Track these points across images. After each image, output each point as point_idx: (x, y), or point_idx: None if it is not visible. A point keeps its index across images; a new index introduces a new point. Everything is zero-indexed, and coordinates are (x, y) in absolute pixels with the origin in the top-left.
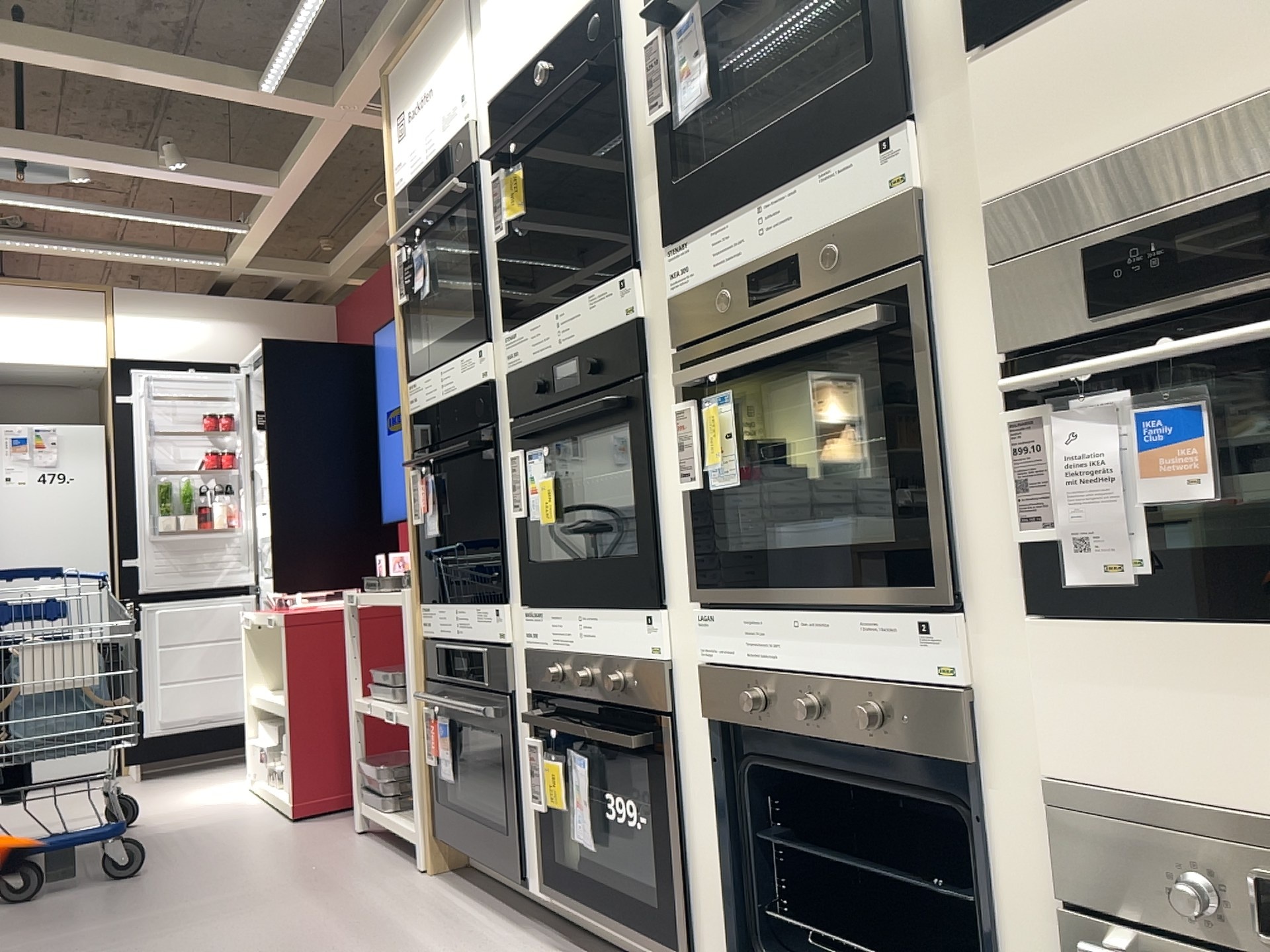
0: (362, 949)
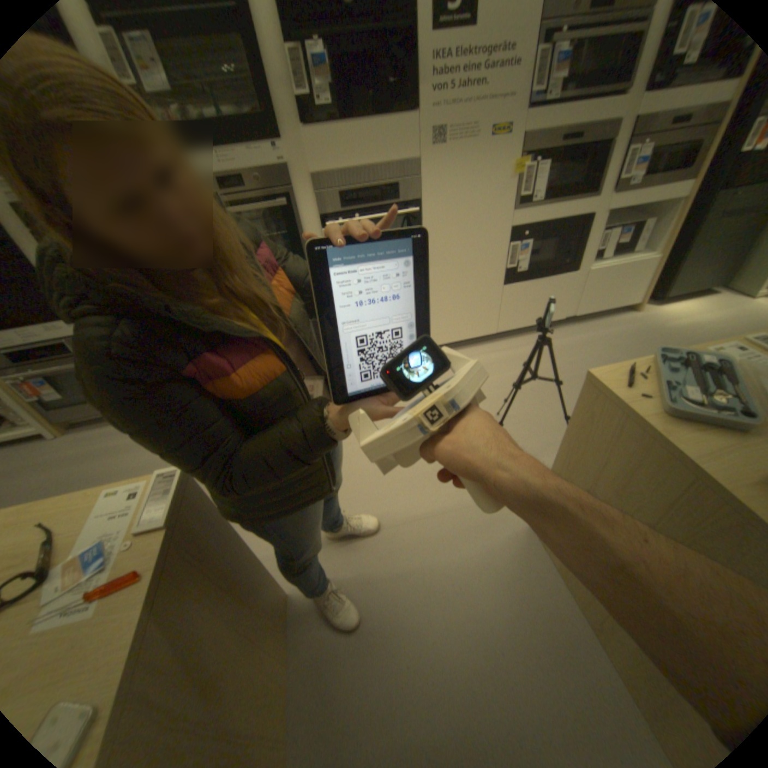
0: (98, 462)
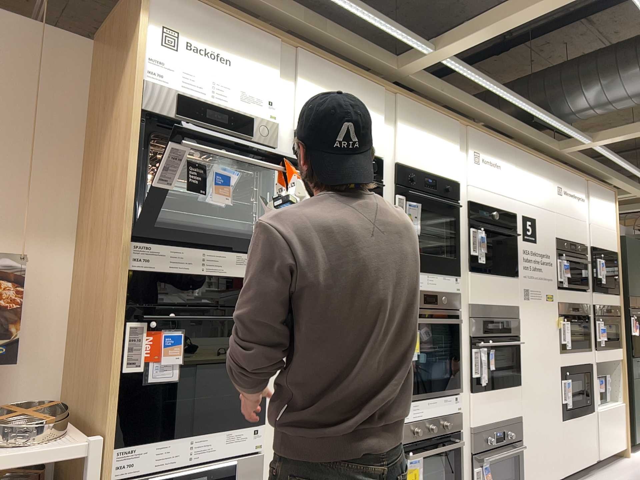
0: None
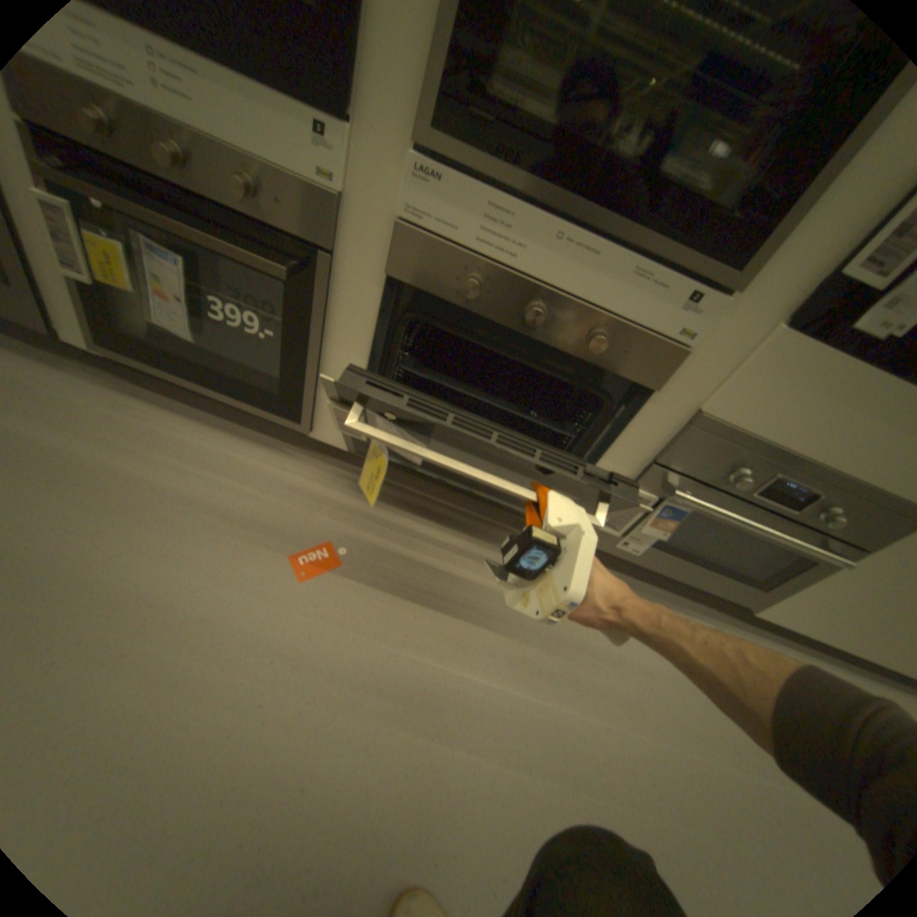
0: None
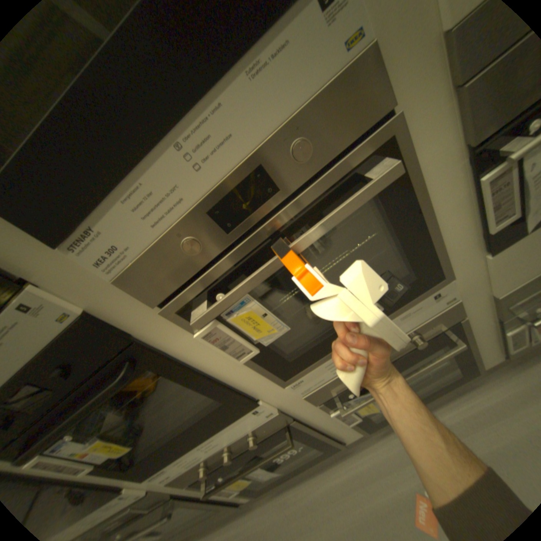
0: None
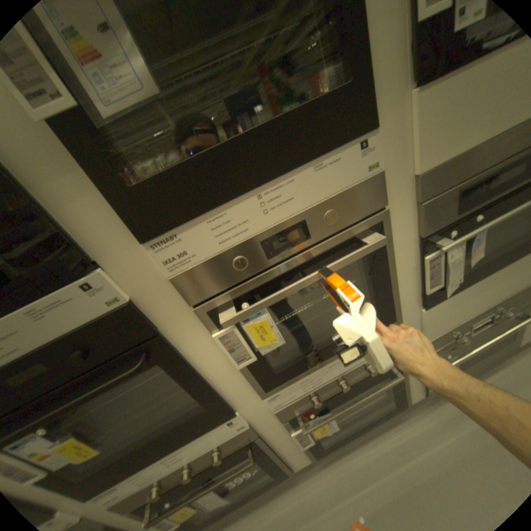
0: None
